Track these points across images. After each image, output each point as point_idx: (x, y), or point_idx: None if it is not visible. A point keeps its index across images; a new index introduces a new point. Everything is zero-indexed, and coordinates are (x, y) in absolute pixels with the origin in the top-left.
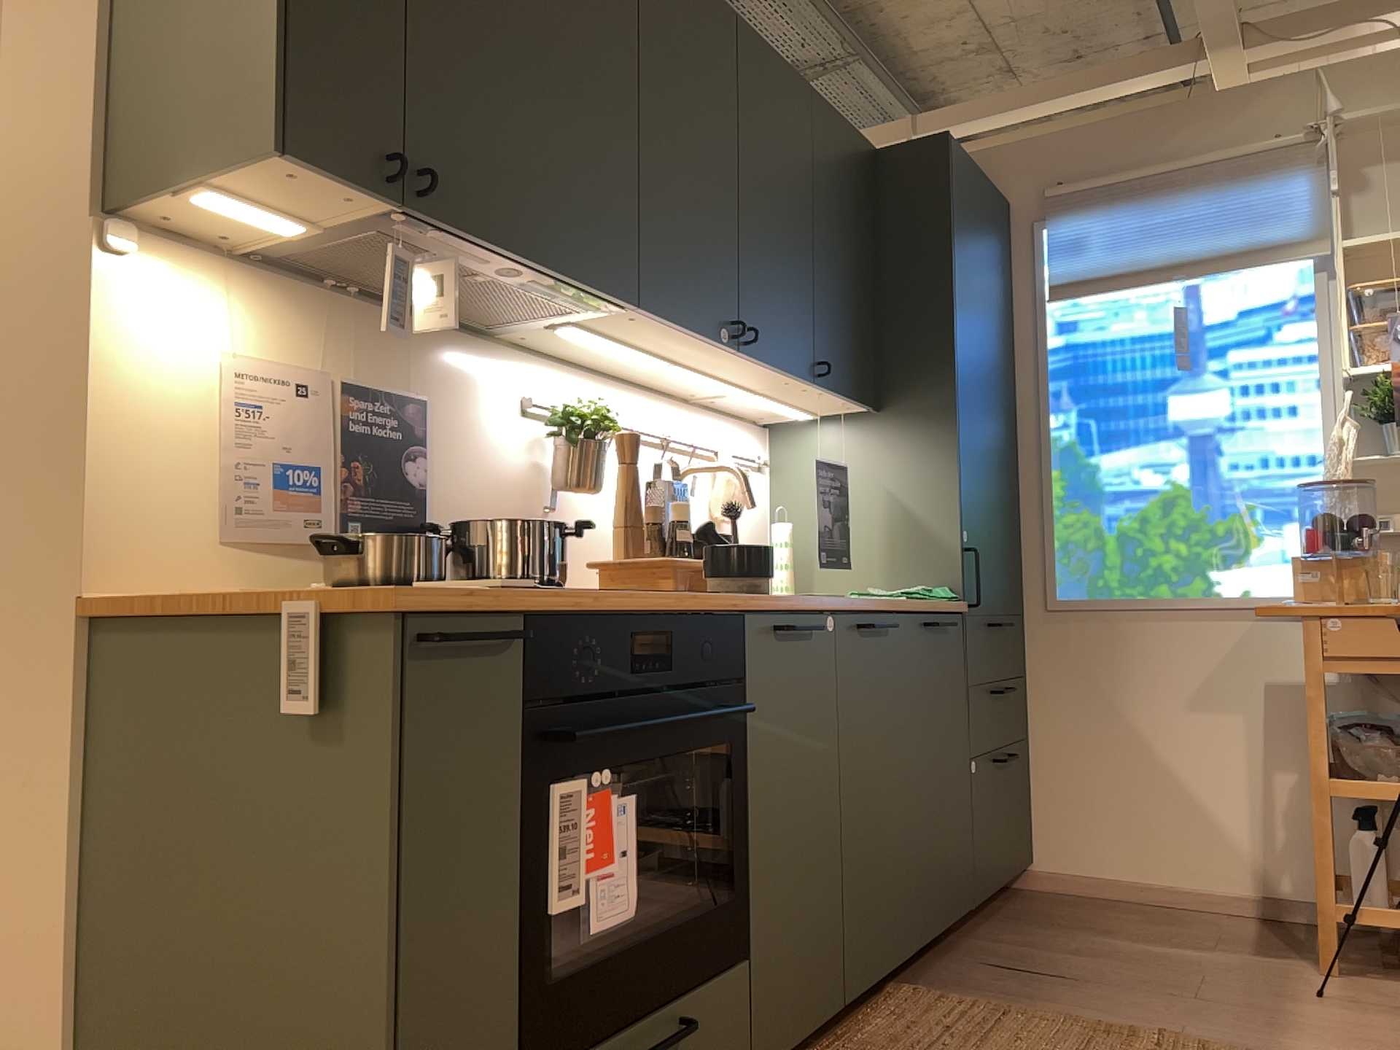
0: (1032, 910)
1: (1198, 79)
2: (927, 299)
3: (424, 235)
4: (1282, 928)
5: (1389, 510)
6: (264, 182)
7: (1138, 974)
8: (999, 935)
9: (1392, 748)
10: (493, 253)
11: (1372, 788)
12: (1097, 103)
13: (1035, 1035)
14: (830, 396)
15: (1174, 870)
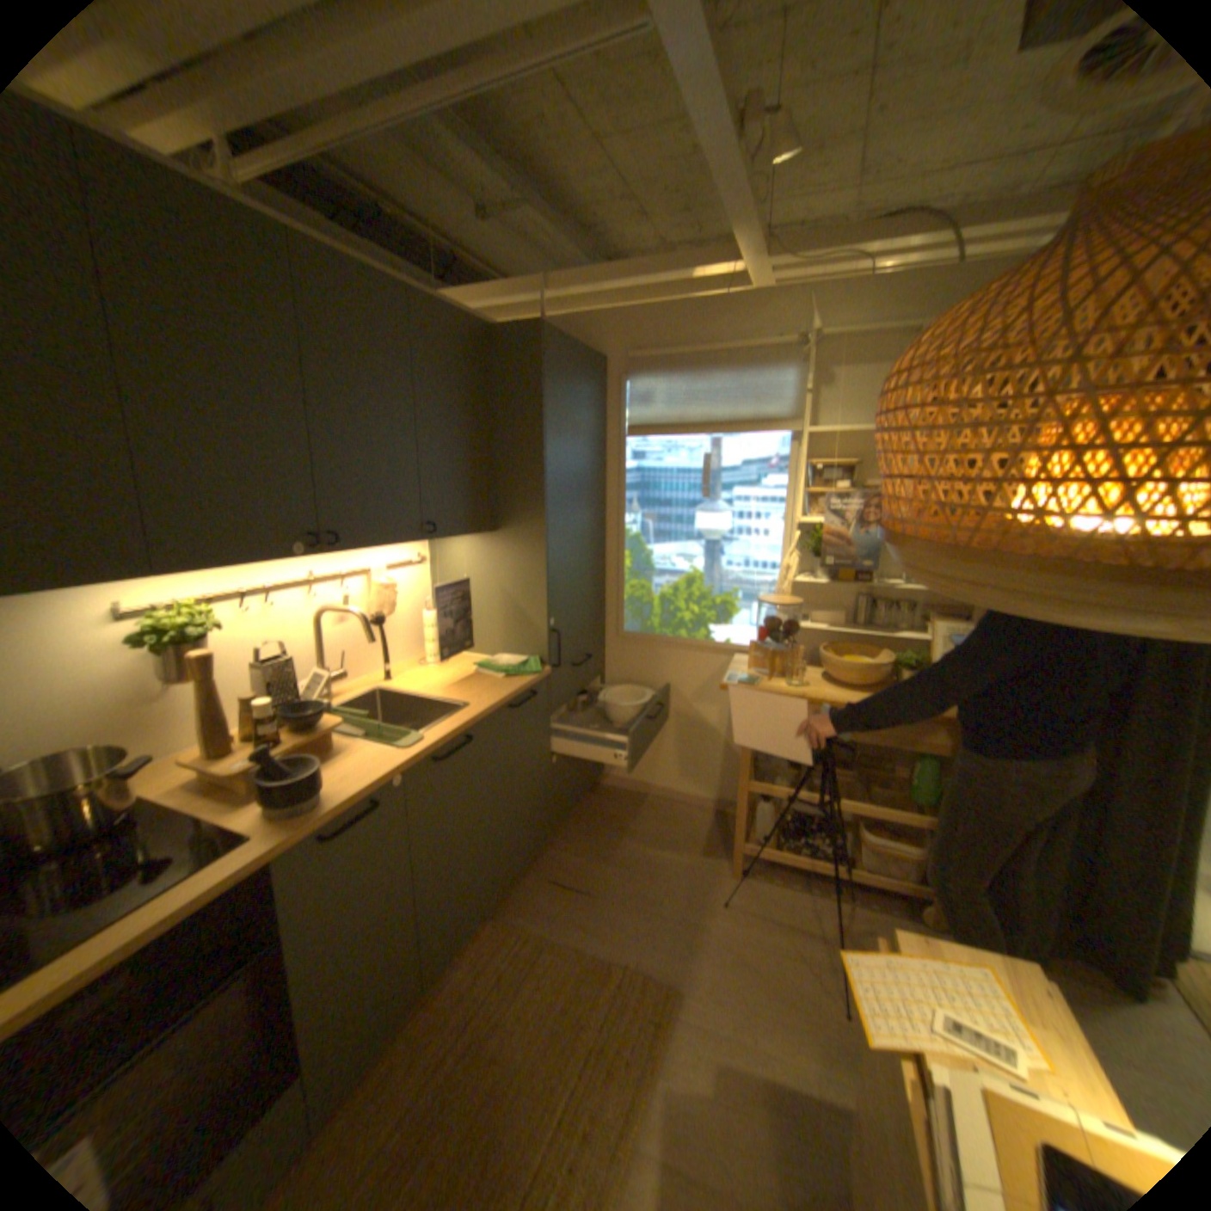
0: (594, 812)
1: (741, 273)
2: (527, 455)
3: None
4: (723, 823)
5: (813, 604)
6: None
7: (632, 888)
8: (567, 846)
9: (786, 766)
10: None
11: (771, 791)
12: (671, 282)
13: (549, 982)
14: (448, 536)
15: (675, 784)
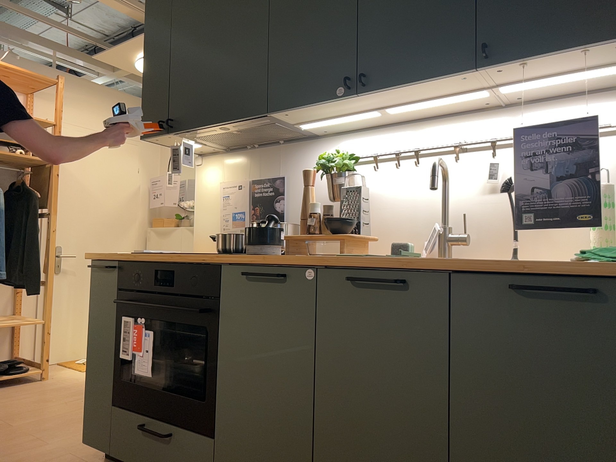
0: None
1: None
2: None
3: (191, 134)
4: None
5: None
6: (165, 142)
7: None
8: None
9: None
10: (205, 128)
11: None
12: None
13: None
14: (550, 60)
15: None
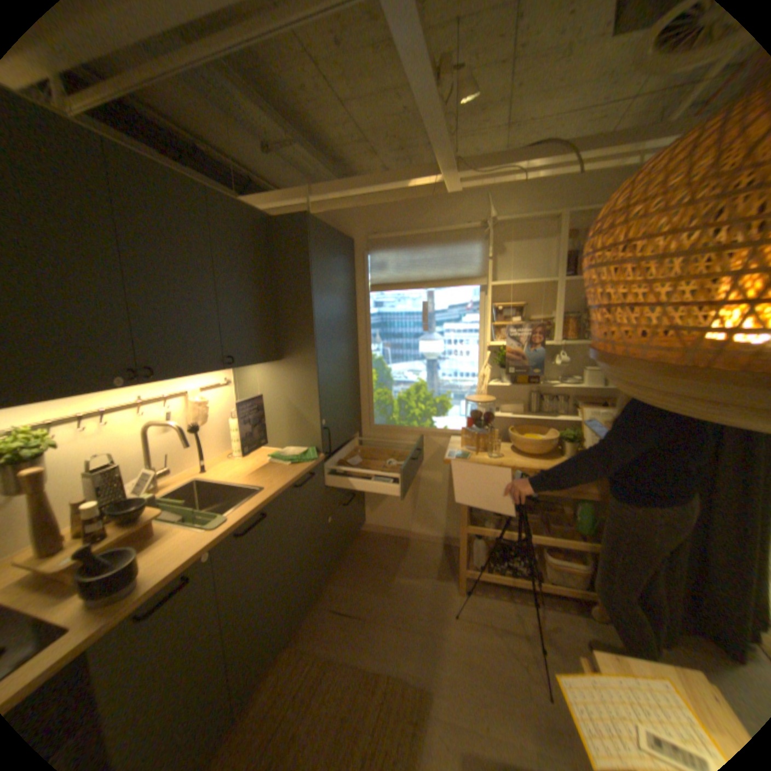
0: (360, 552)
1: (440, 183)
2: (300, 306)
3: None
4: (450, 553)
5: (501, 399)
6: None
7: (390, 609)
8: (341, 580)
9: (492, 513)
10: None
11: (482, 531)
12: (394, 189)
13: (332, 695)
14: (245, 365)
15: (415, 527)
